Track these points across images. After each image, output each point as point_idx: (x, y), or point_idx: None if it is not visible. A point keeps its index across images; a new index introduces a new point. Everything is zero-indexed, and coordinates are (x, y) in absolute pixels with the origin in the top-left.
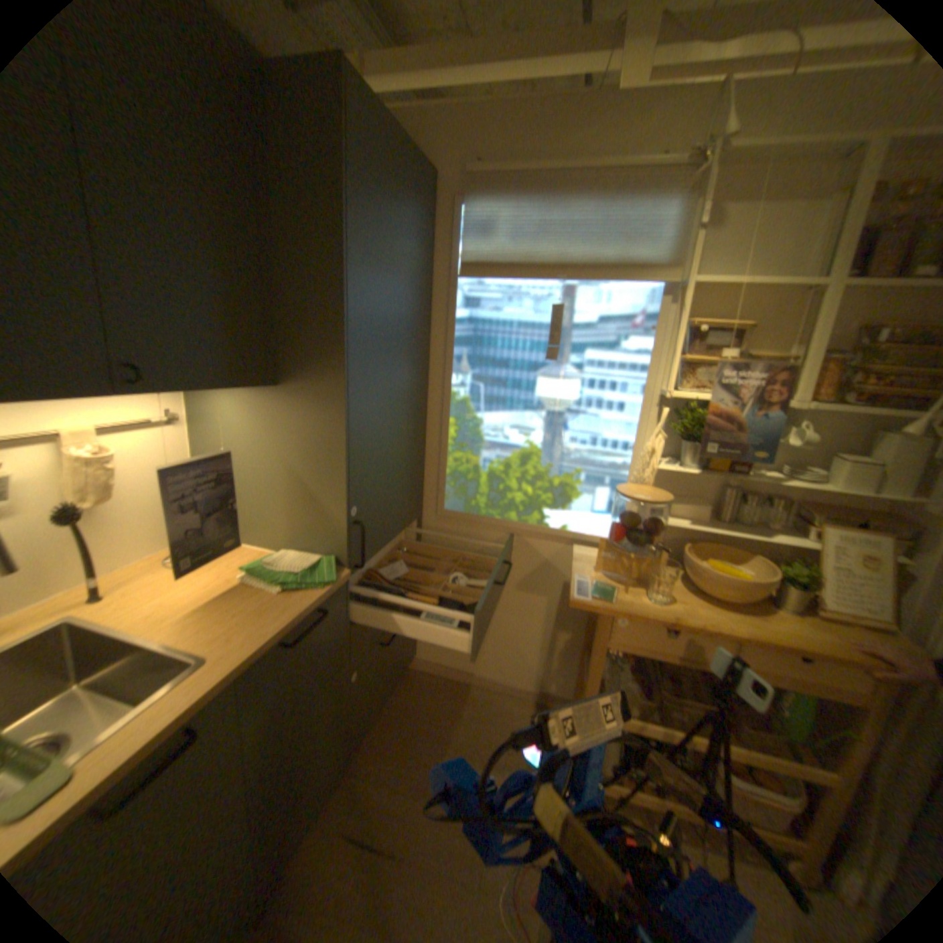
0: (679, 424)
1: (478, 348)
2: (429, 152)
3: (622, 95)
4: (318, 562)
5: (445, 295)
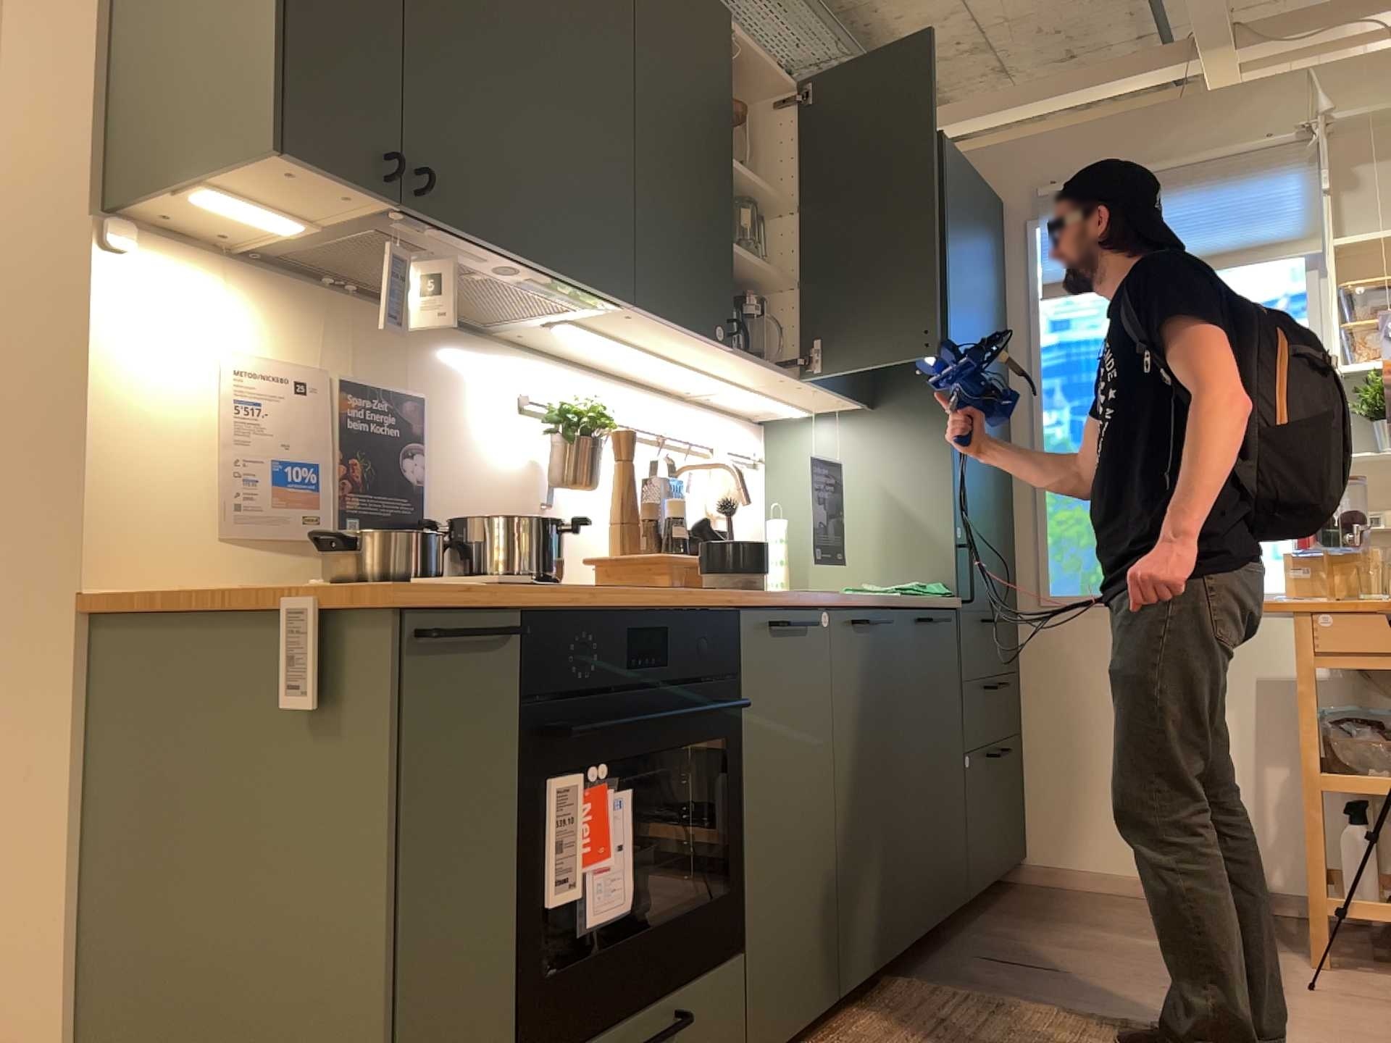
0: (1362, 406)
1: (1074, 375)
2: (990, 187)
3: (1204, 99)
4: (927, 586)
5: (1024, 324)
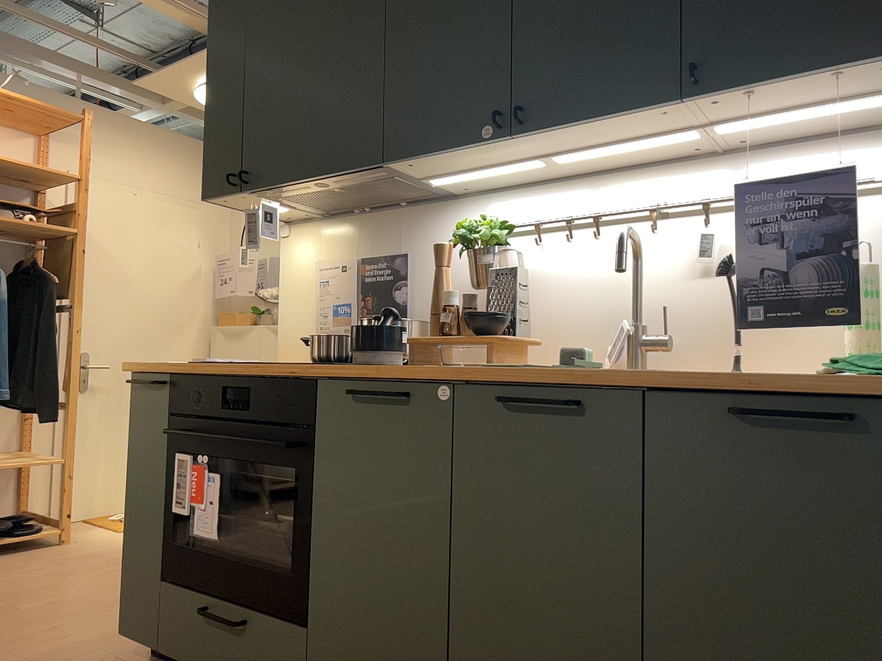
0: None
1: None
2: None
3: None
4: None
5: None
